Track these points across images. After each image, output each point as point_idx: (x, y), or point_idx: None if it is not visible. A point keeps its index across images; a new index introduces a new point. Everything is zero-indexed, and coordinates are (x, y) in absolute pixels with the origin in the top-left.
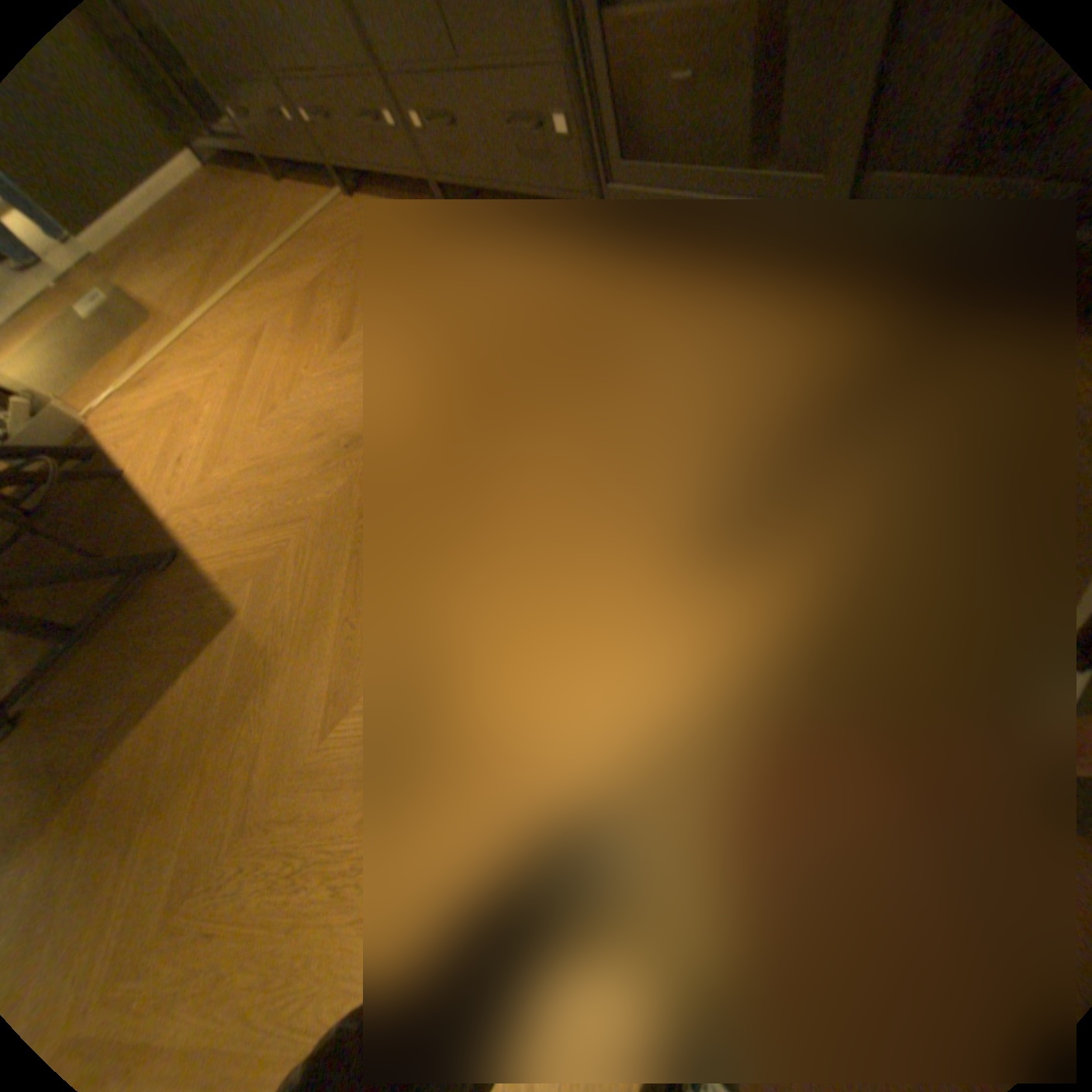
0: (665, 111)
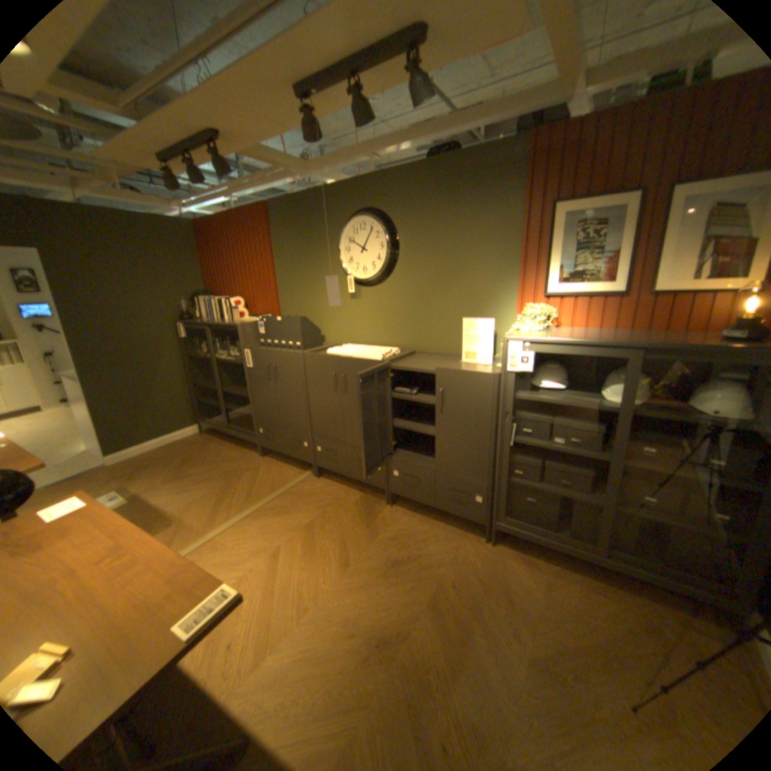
0: (522, 507)
